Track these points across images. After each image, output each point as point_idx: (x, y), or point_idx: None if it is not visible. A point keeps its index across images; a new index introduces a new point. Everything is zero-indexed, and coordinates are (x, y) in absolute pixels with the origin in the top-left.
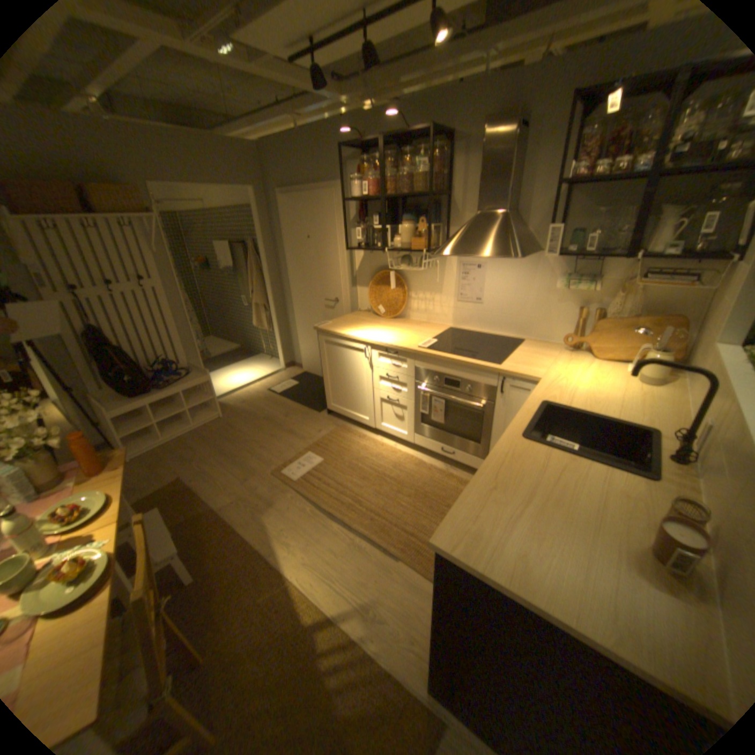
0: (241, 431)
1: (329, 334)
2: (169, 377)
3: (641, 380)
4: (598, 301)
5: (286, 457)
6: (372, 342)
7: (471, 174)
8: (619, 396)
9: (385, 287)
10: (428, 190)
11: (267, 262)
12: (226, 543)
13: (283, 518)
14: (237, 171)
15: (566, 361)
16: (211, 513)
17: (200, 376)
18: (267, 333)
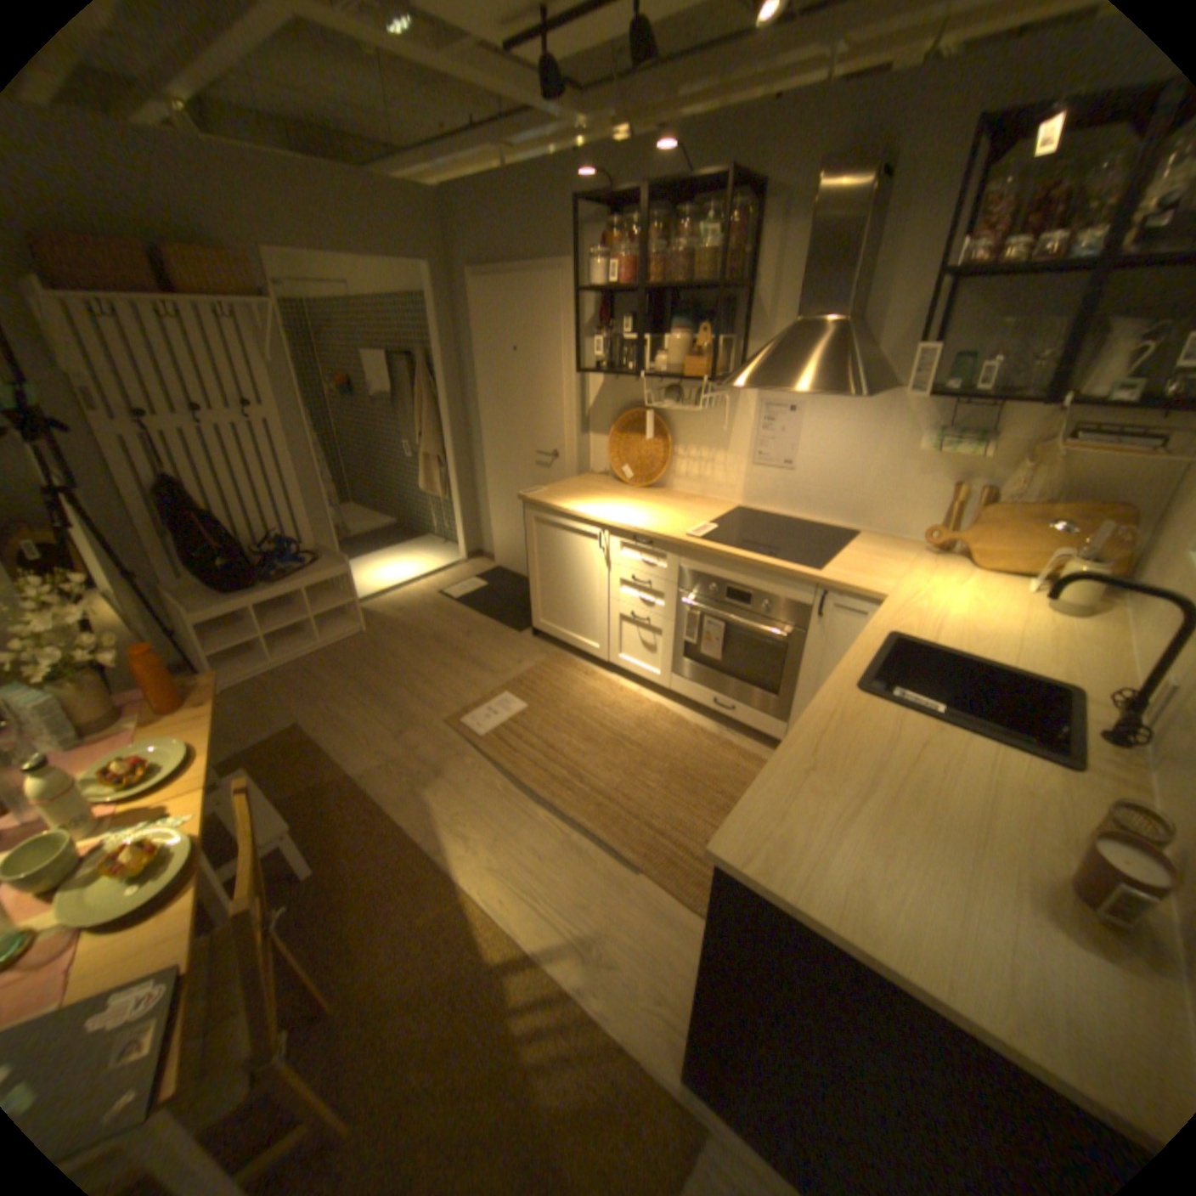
0: (396, 656)
1: (542, 508)
2: (287, 564)
3: (1052, 606)
4: (987, 474)
5: (466, 700)
6: (612, 525)
7: (790, 254)
8: (1015, 632)
9: (636, 437)
10: (717, 279)
11: (447, 387)
12: (370, 829)
13: (459, 795)
14: (405, 236)
15: (928, 569)
16: (347, 781)
17: (334, 564)
18: (441, 502)
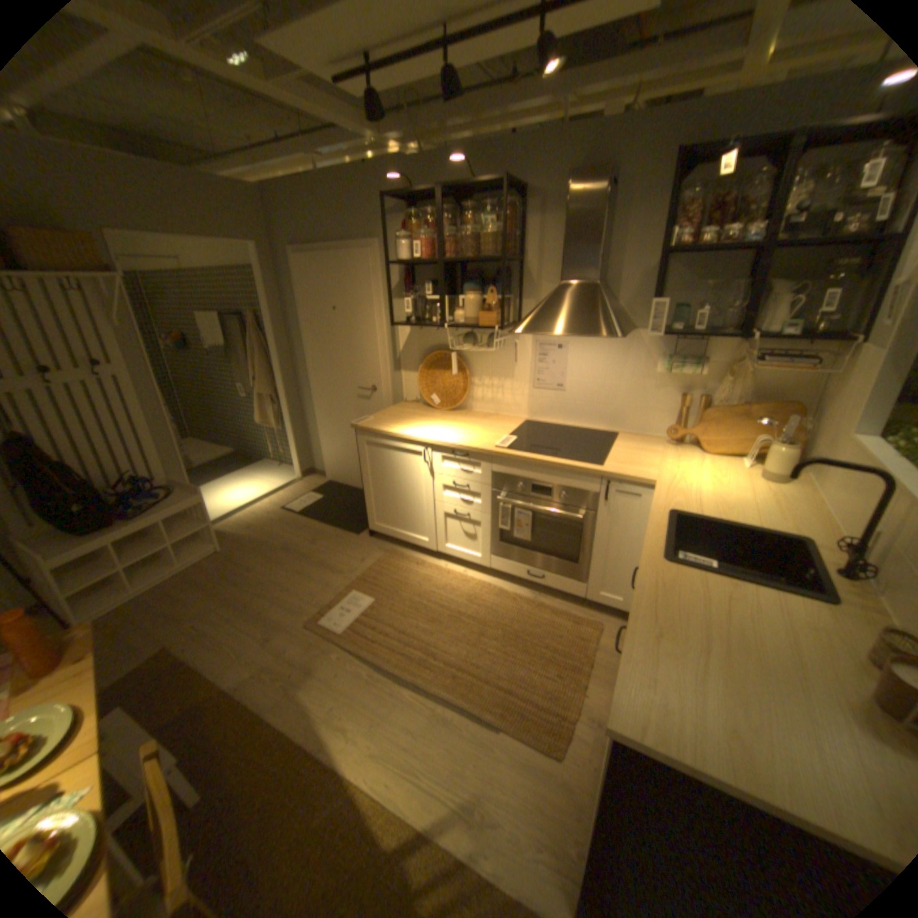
0: (252, 569)
1: (373, 433)
2: (141, 500)
3: (765, 477)
4: (701, 386)
5: (321, 600)
6: (434, 442)
7: (548, 237)
8: (749, 499)
9: (440, 372)
10: (495, 254)
11: (275, 339)
12: (252, 739)
13: (330, 690)
14: (231, 221)
15: (674, 457)
16: (223, 696)
17: (188, 496)
18: (275, 432)
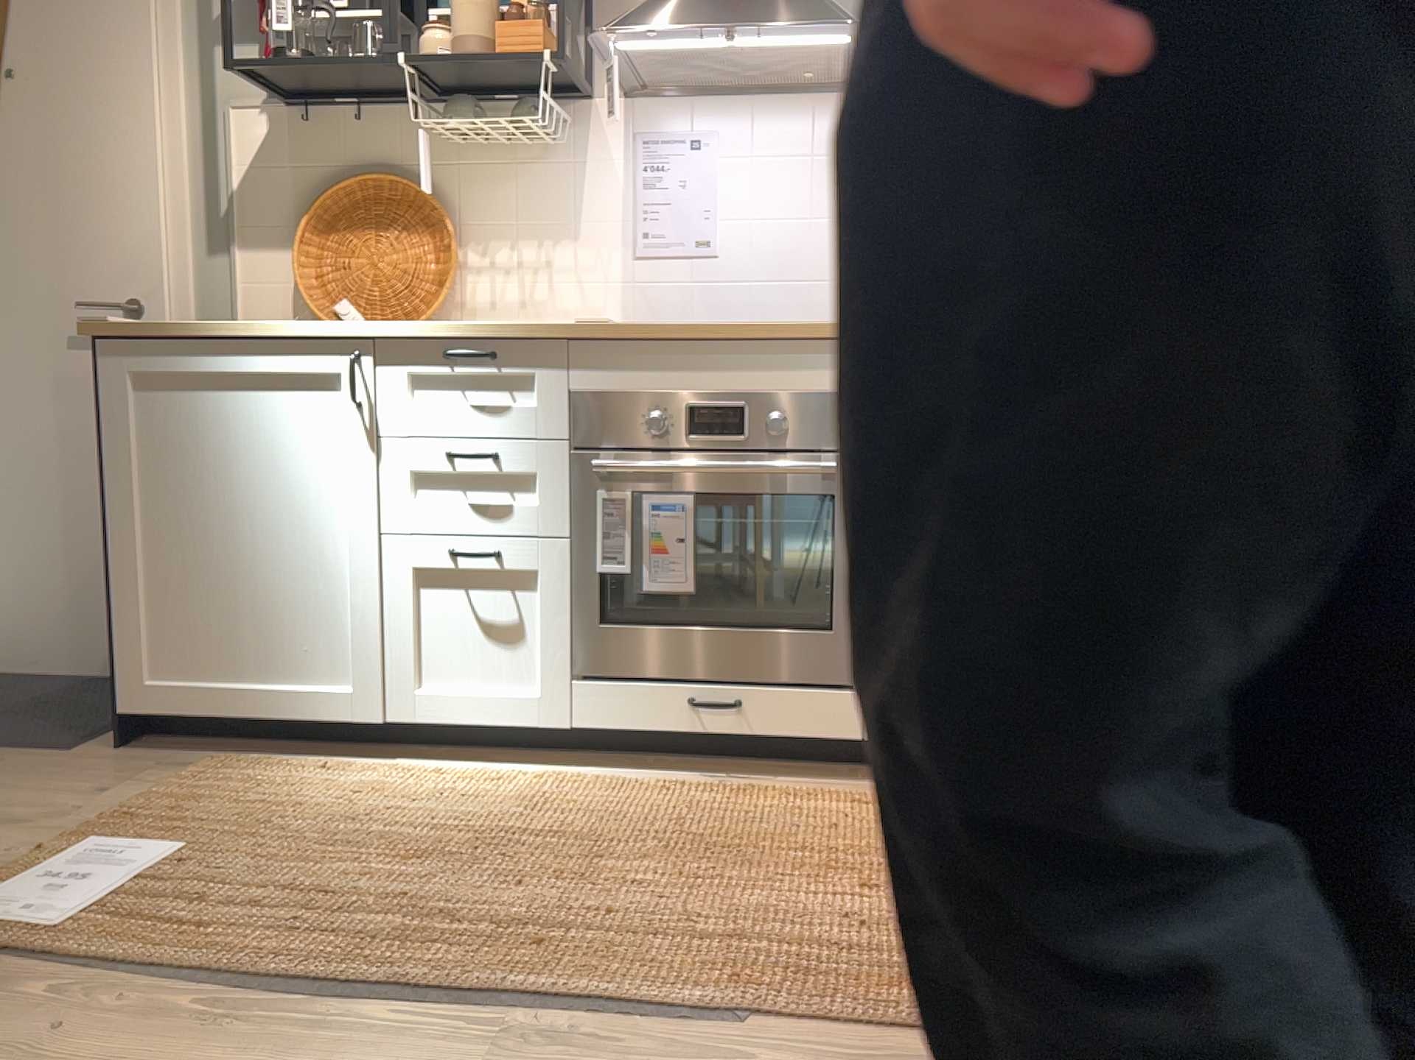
0: None
1: (164, 341)
2: None
3: None
4: None
5: None
6: (386, 332)
7: None
8: None
9: (365, 236)
10: None
11: None
12: None
13: None
14: None
15: None
16: None
17: None
18: None
